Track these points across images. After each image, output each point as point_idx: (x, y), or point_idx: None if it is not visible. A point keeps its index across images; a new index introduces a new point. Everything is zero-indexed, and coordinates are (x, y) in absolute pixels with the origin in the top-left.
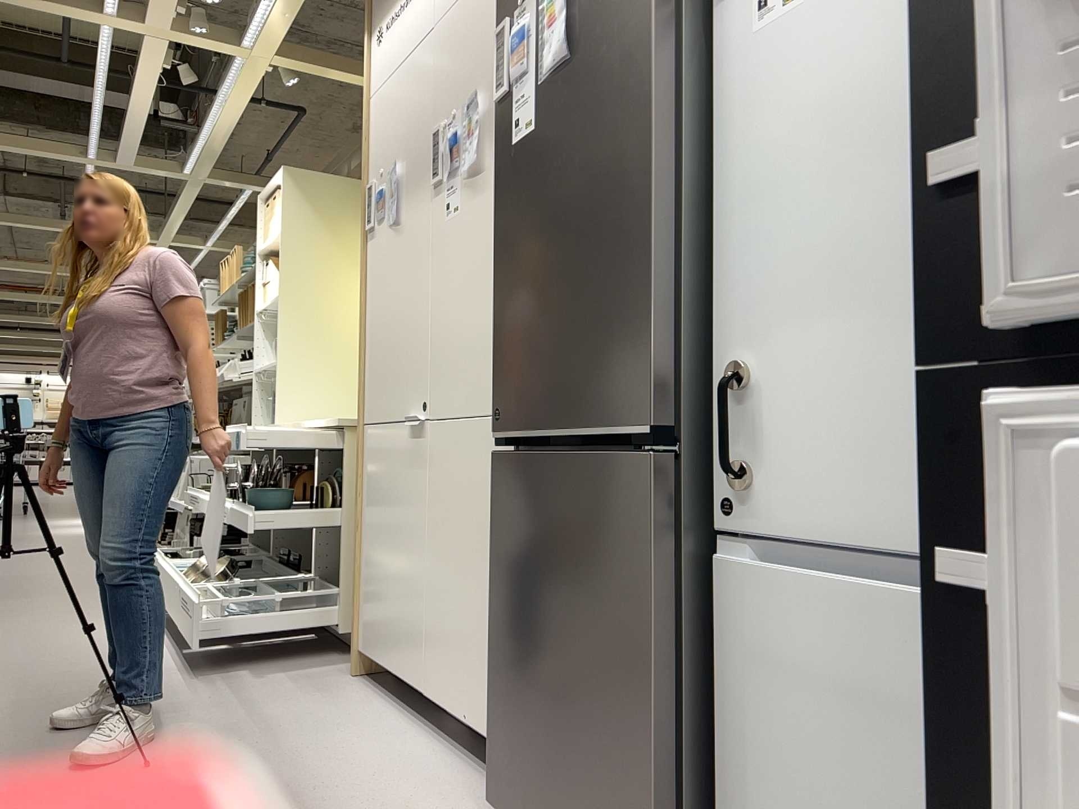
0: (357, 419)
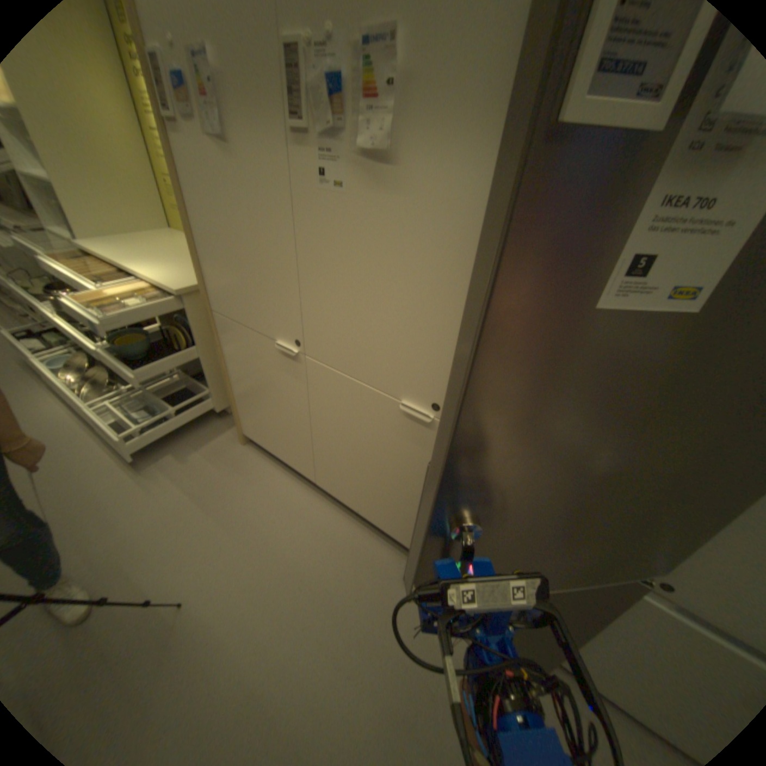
0: (188, 282)
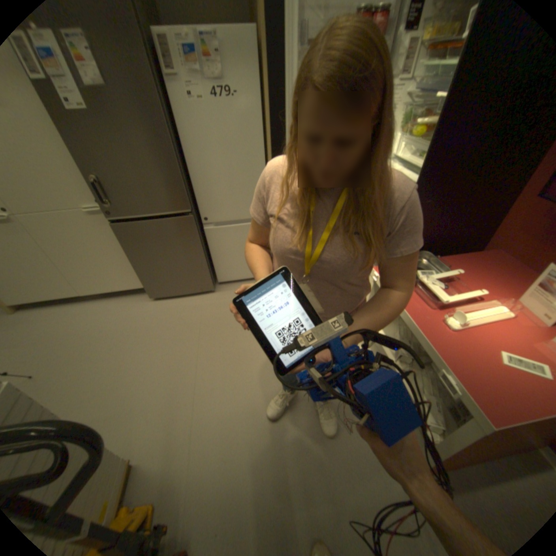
0: None
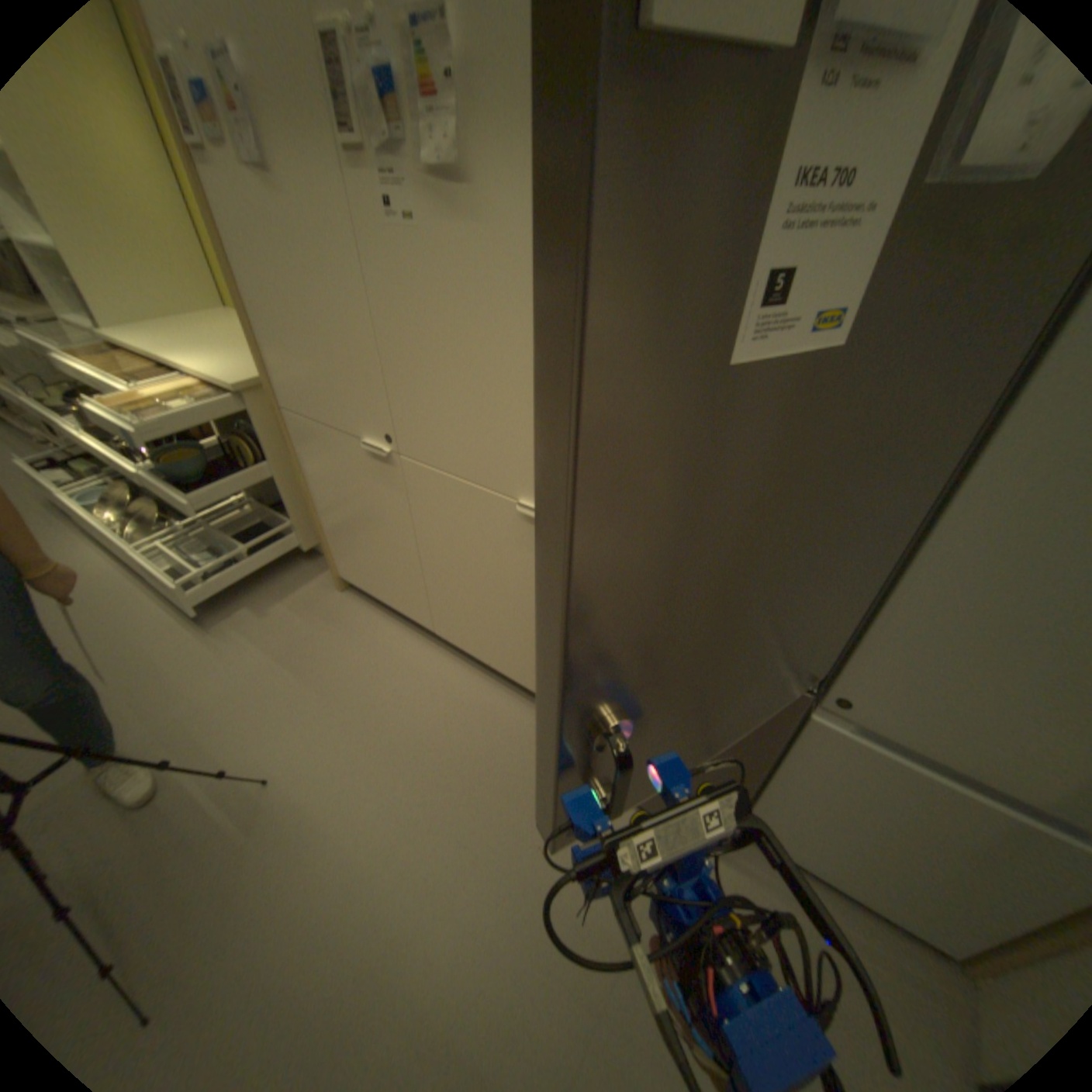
0: (248, 373)
